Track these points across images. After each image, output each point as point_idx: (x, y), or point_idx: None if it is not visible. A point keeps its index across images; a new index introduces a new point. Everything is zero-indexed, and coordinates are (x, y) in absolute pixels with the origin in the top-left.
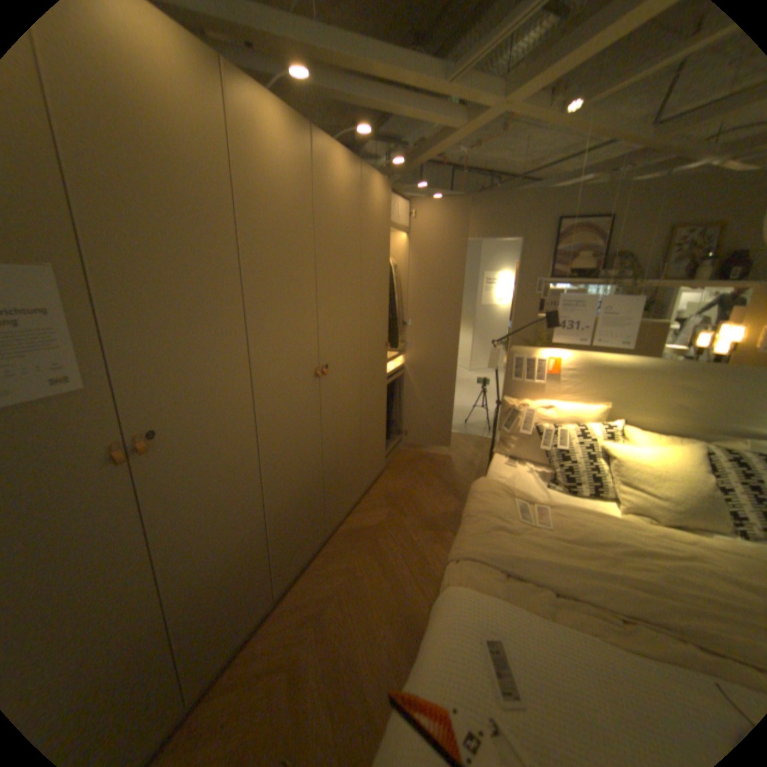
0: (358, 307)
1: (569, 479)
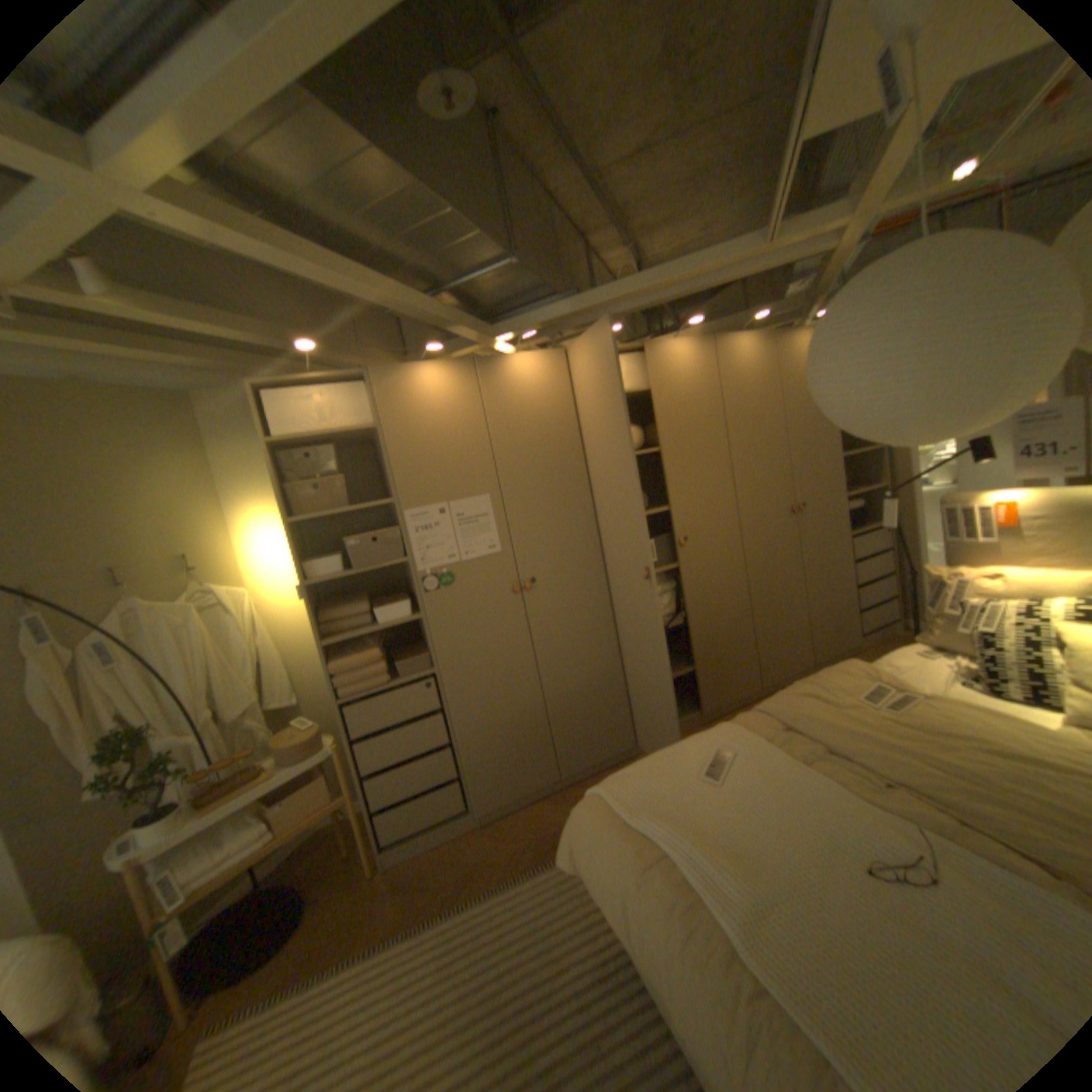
0: (729, 475)
1: (992, 674)
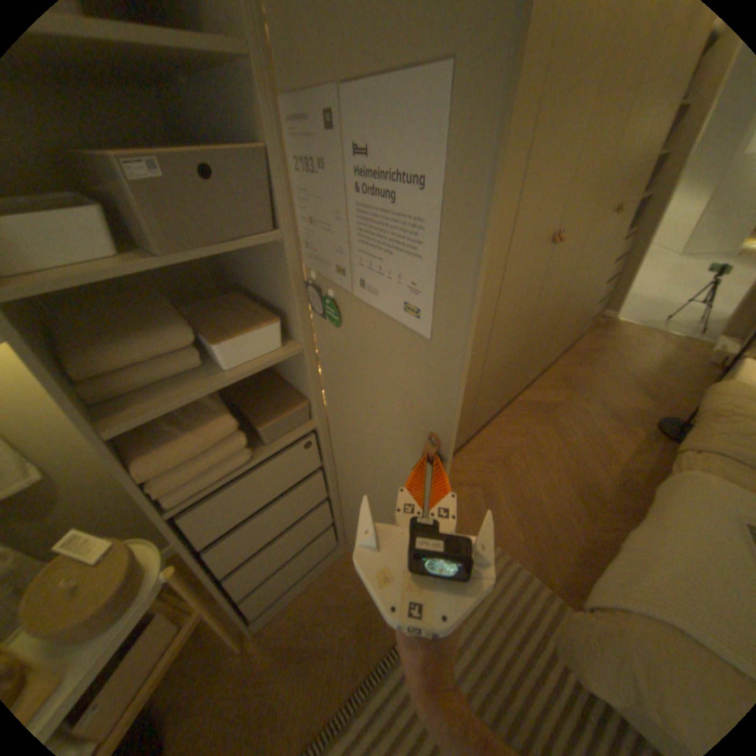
0: (612, 155)
1: None
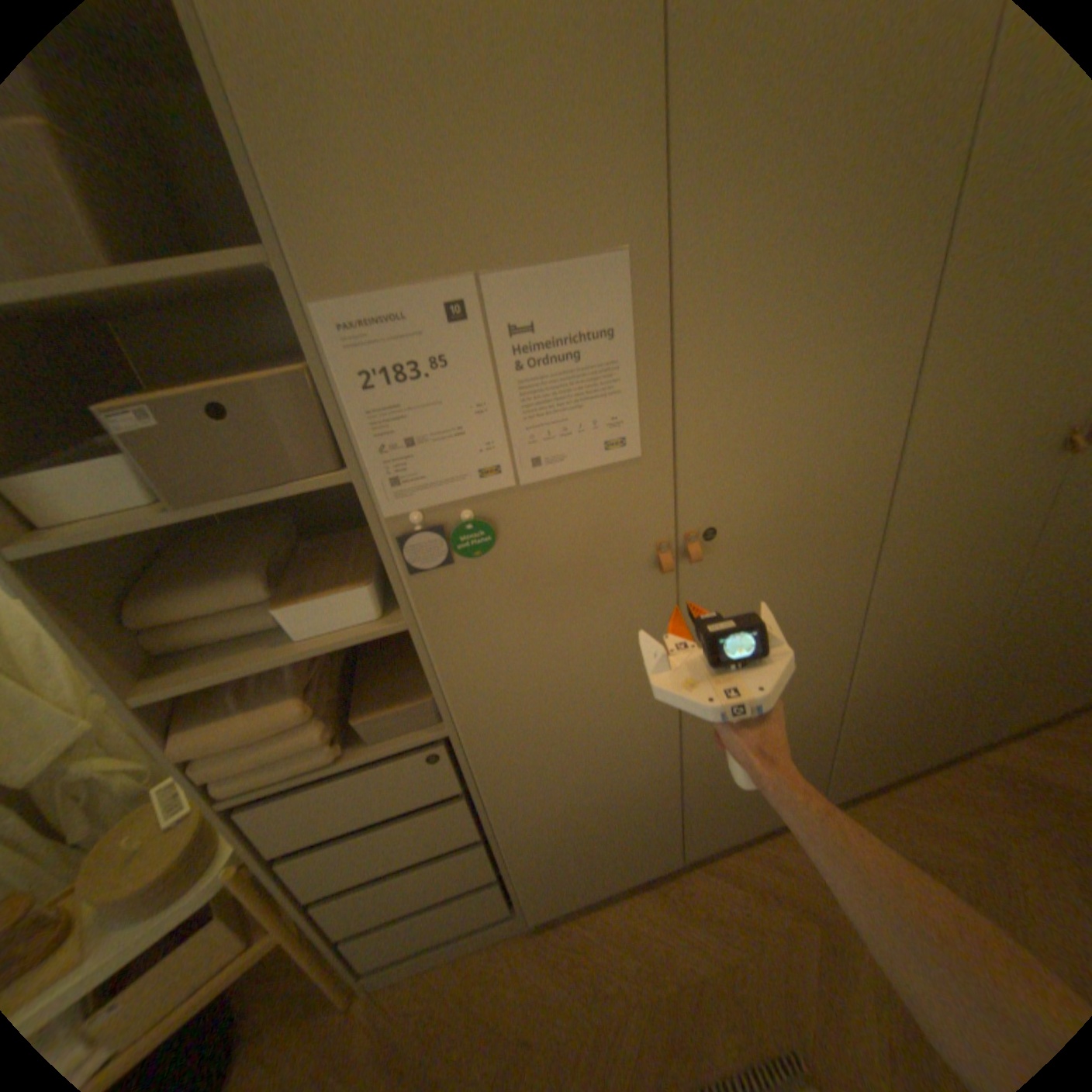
0: None
1: None
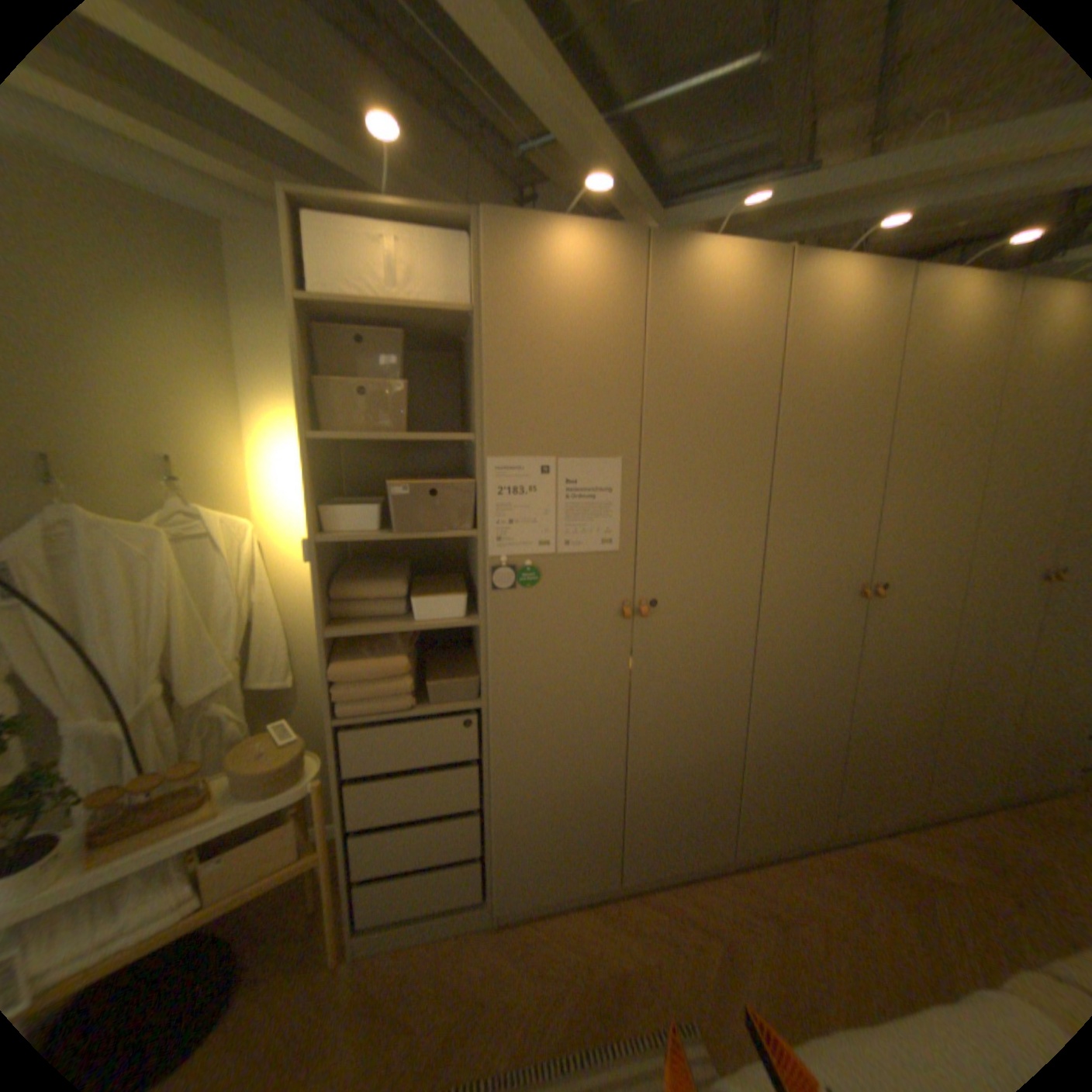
0: (976, 503)
1: None
